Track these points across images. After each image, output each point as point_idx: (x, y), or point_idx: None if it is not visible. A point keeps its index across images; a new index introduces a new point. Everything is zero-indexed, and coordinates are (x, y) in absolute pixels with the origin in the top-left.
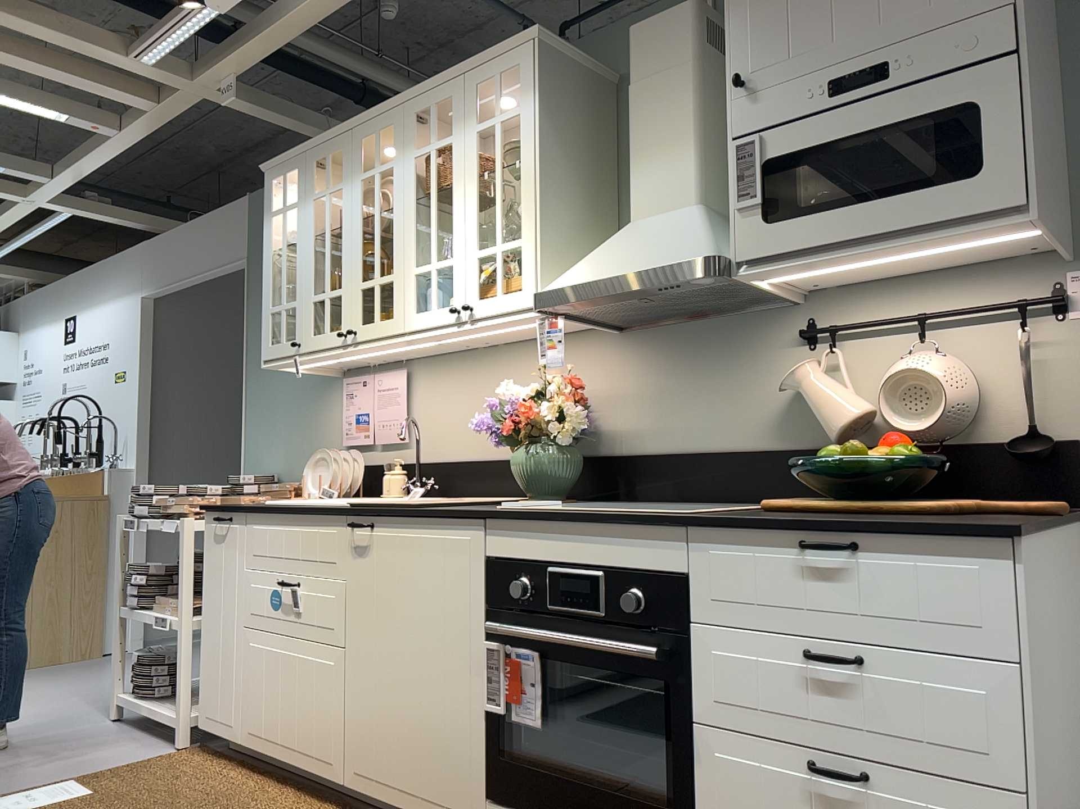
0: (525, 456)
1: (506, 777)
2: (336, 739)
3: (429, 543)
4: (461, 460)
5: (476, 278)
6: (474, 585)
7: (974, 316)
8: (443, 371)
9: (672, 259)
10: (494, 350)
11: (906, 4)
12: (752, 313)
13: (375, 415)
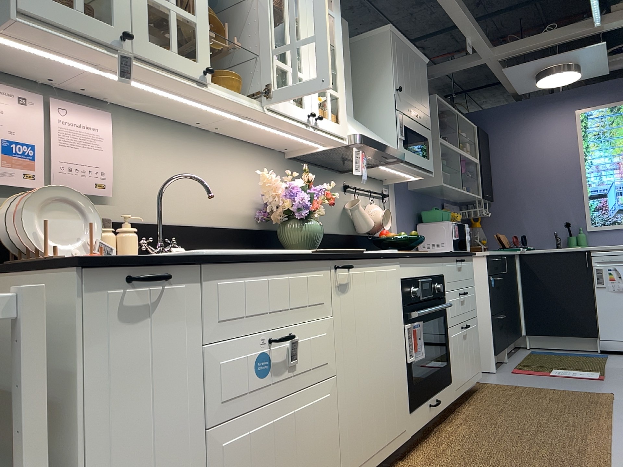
0: (311, 225)
1: (415, 392)
2: (335, 460)
3: (381, 275)
4: (180, 223)
5: (318, 100)
6: (400, 296)
7: (374, 195)
8: (155, 134)
9: (393, 147)
10: (209, 136)
11: (420, 100)
12: (332, 171)
13: (58, 153)
